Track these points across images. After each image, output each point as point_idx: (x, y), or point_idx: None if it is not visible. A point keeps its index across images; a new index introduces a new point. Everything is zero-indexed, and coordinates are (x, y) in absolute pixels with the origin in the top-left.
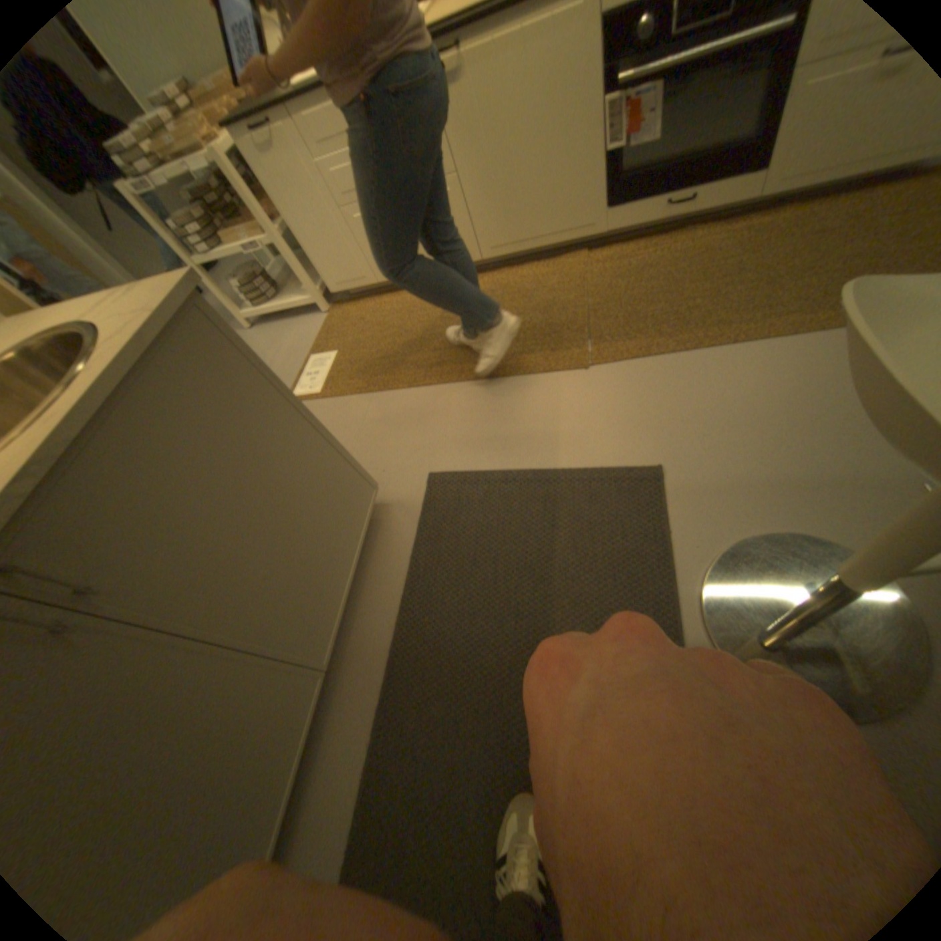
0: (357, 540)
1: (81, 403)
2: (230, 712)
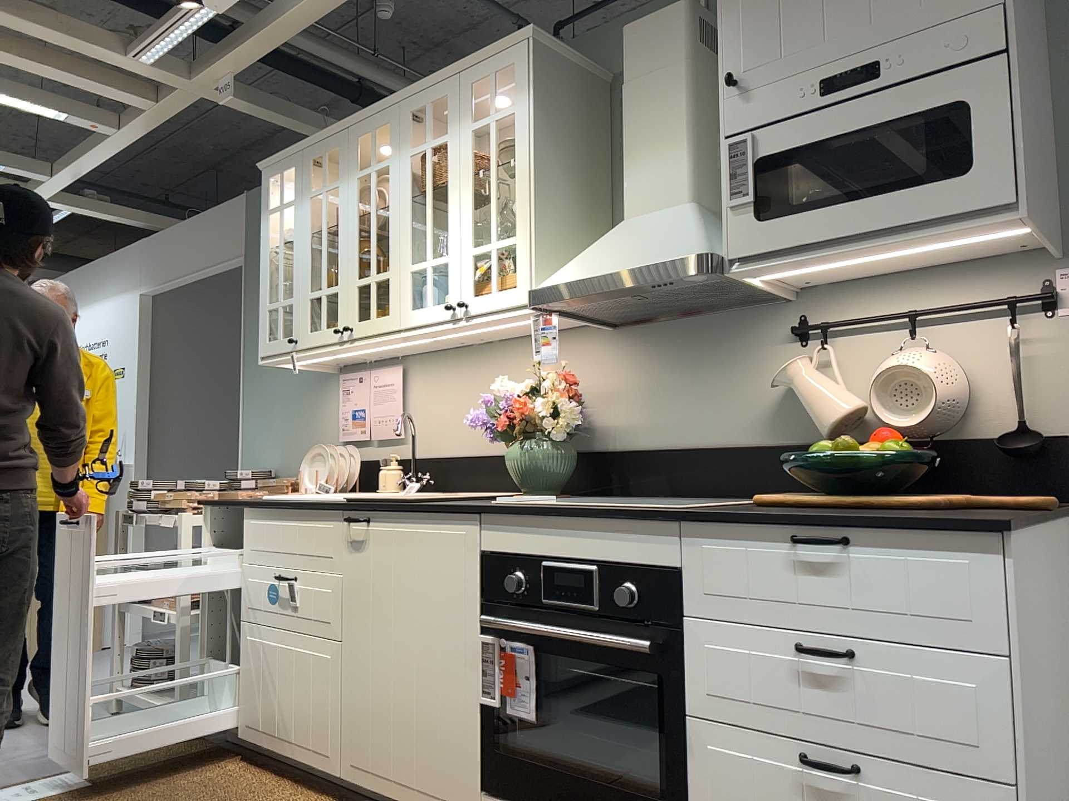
0: None
1: None
2: None
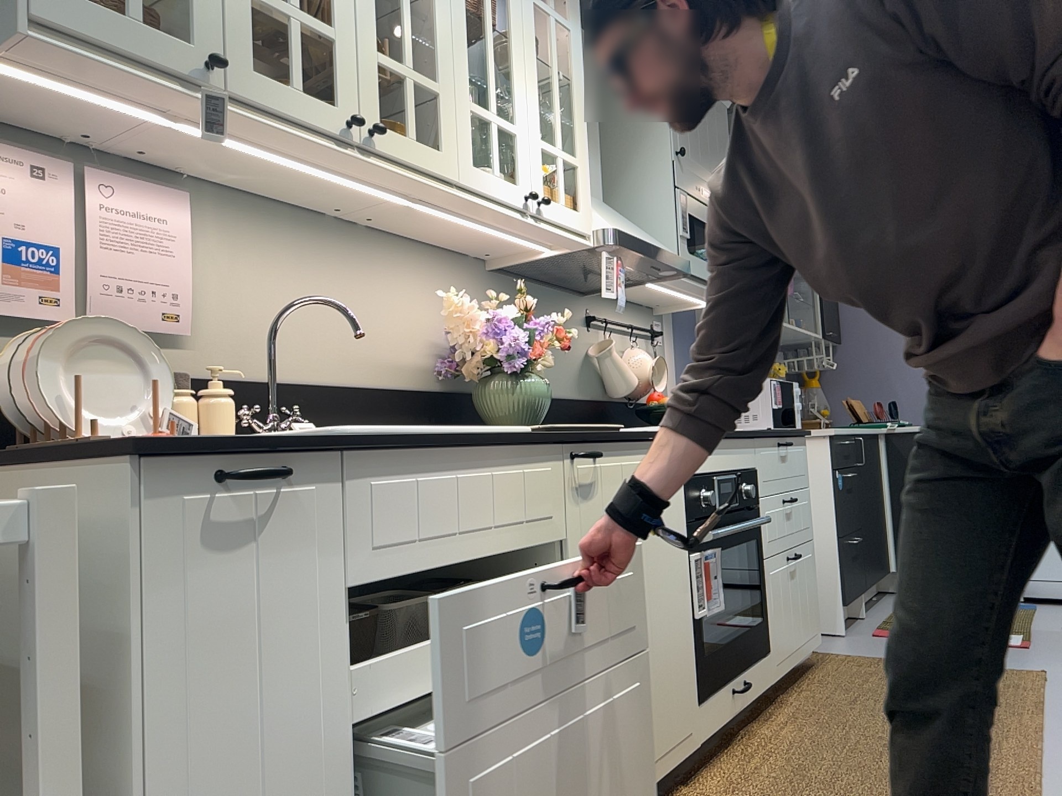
0: None
1: None
2: None
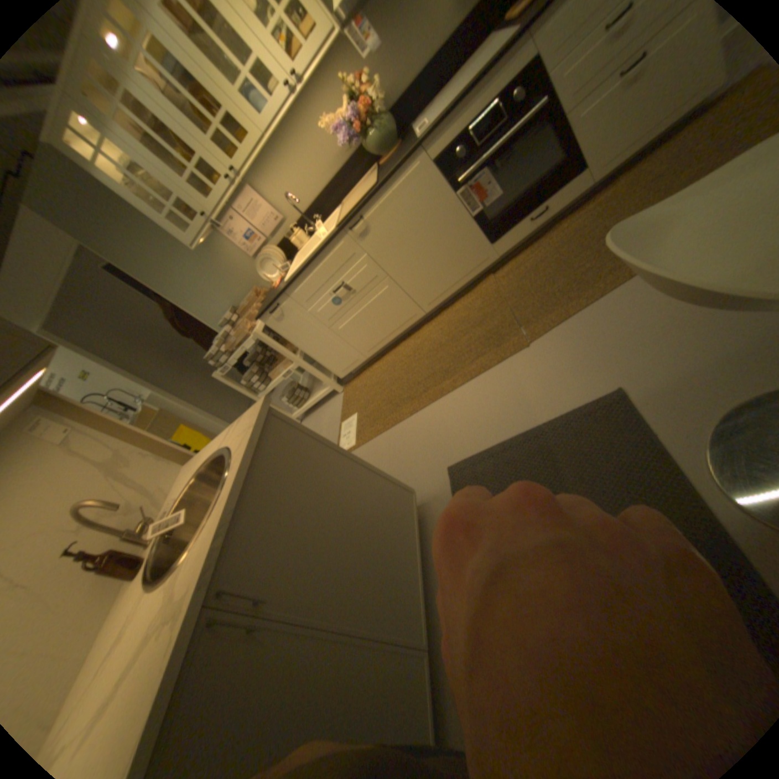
0: (414, 536)
1: (233, 486)
2: (366, 690)
